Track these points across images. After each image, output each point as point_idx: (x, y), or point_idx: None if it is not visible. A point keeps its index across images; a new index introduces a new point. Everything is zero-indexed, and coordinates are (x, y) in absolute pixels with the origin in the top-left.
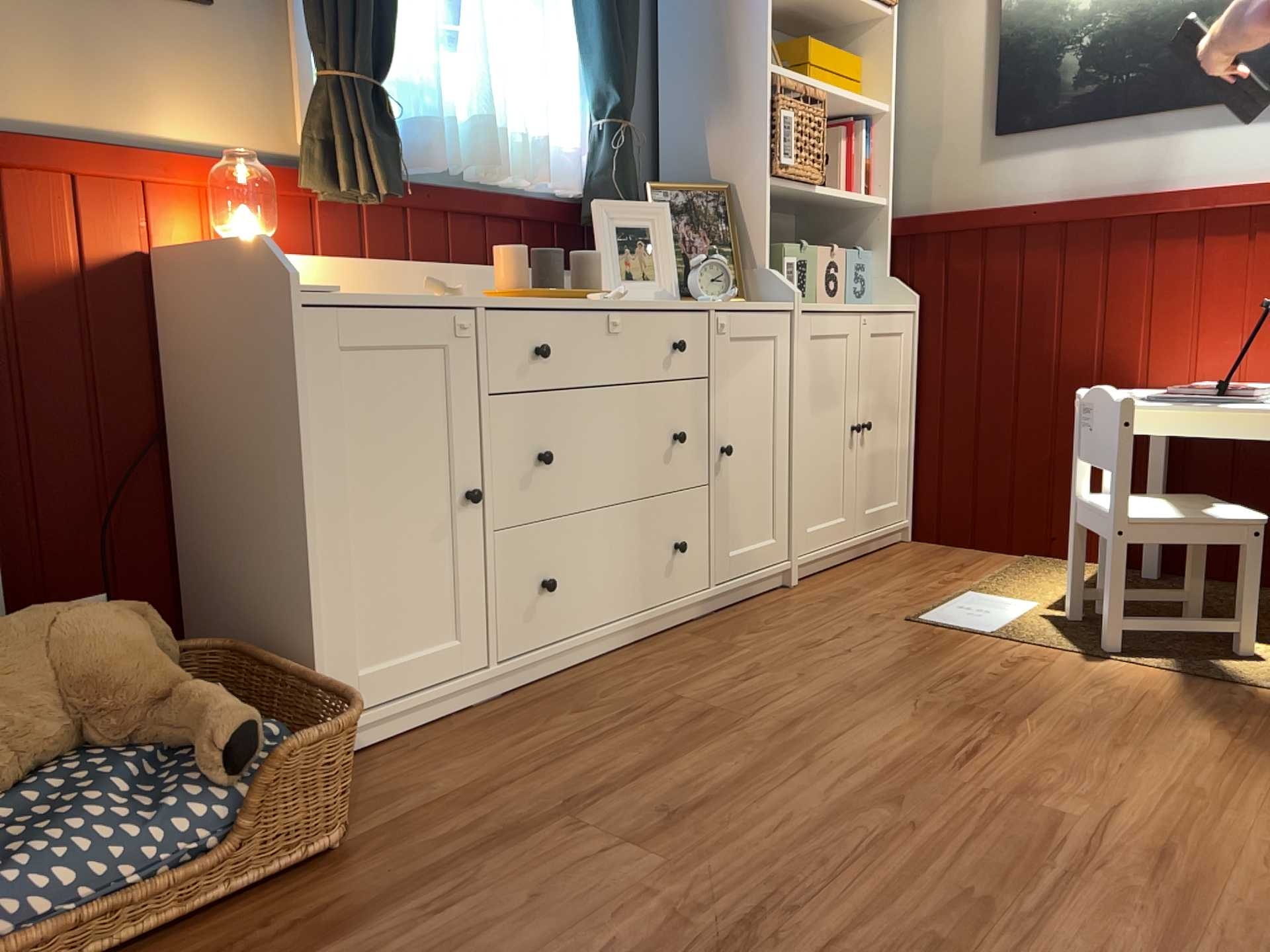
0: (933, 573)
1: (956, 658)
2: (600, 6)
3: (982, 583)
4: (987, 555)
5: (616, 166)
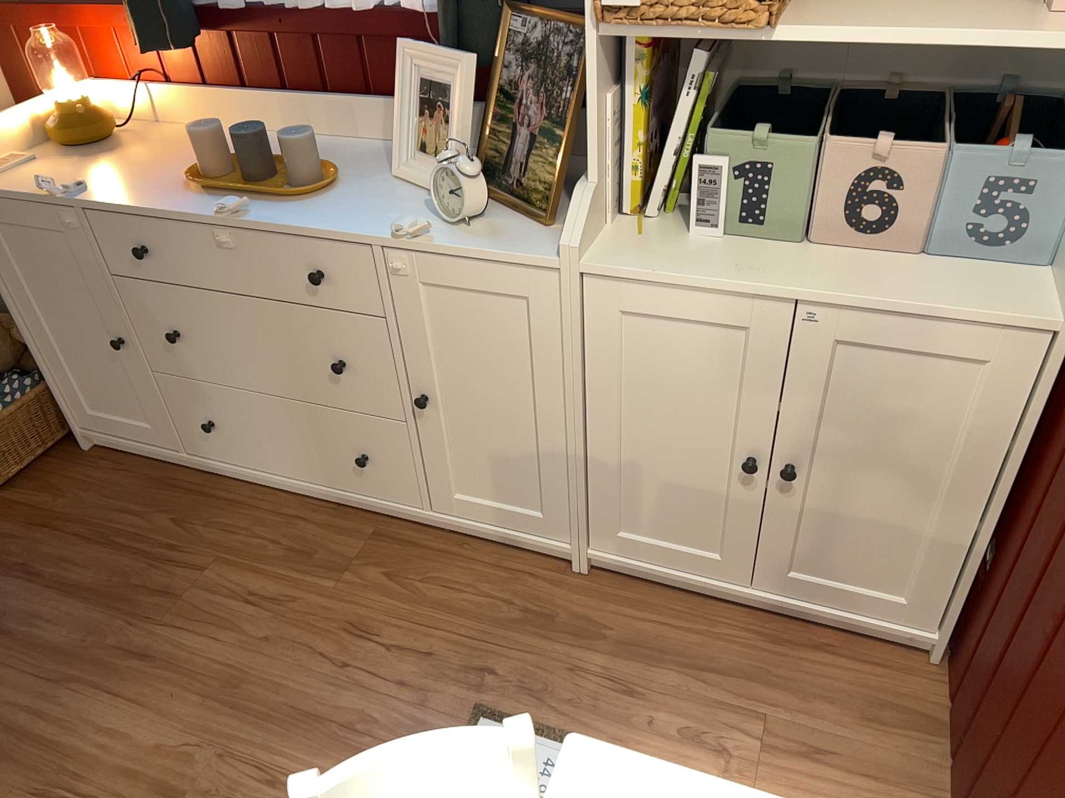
0: (742, 718)
1: None
2: None
3: None
4: (926, 791)
5: None
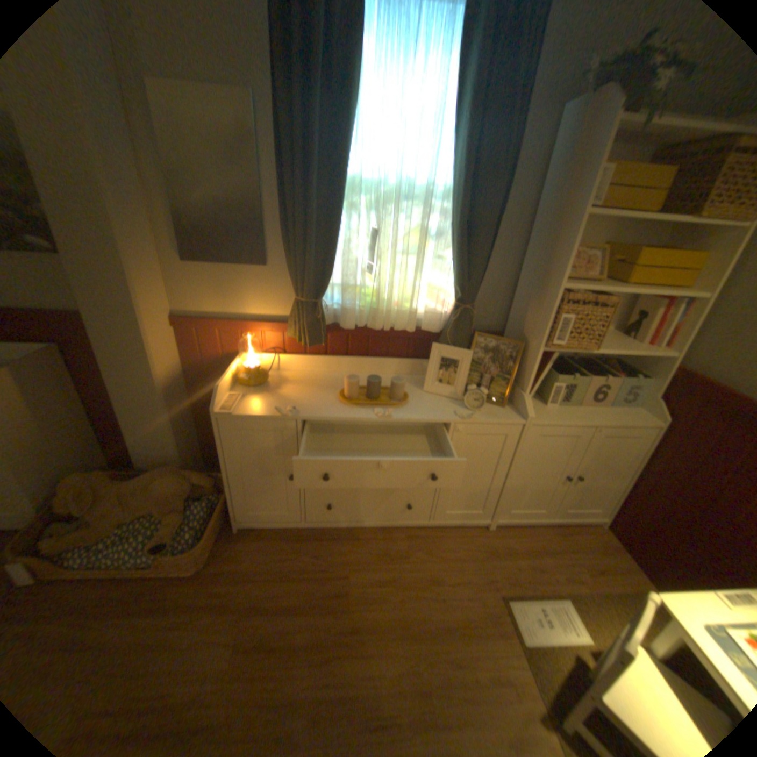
0: (577, 569)
1: (480, 652)
2: (457, 248)
3: (588, 601)
4: (636, 575)
5: (452, 327)
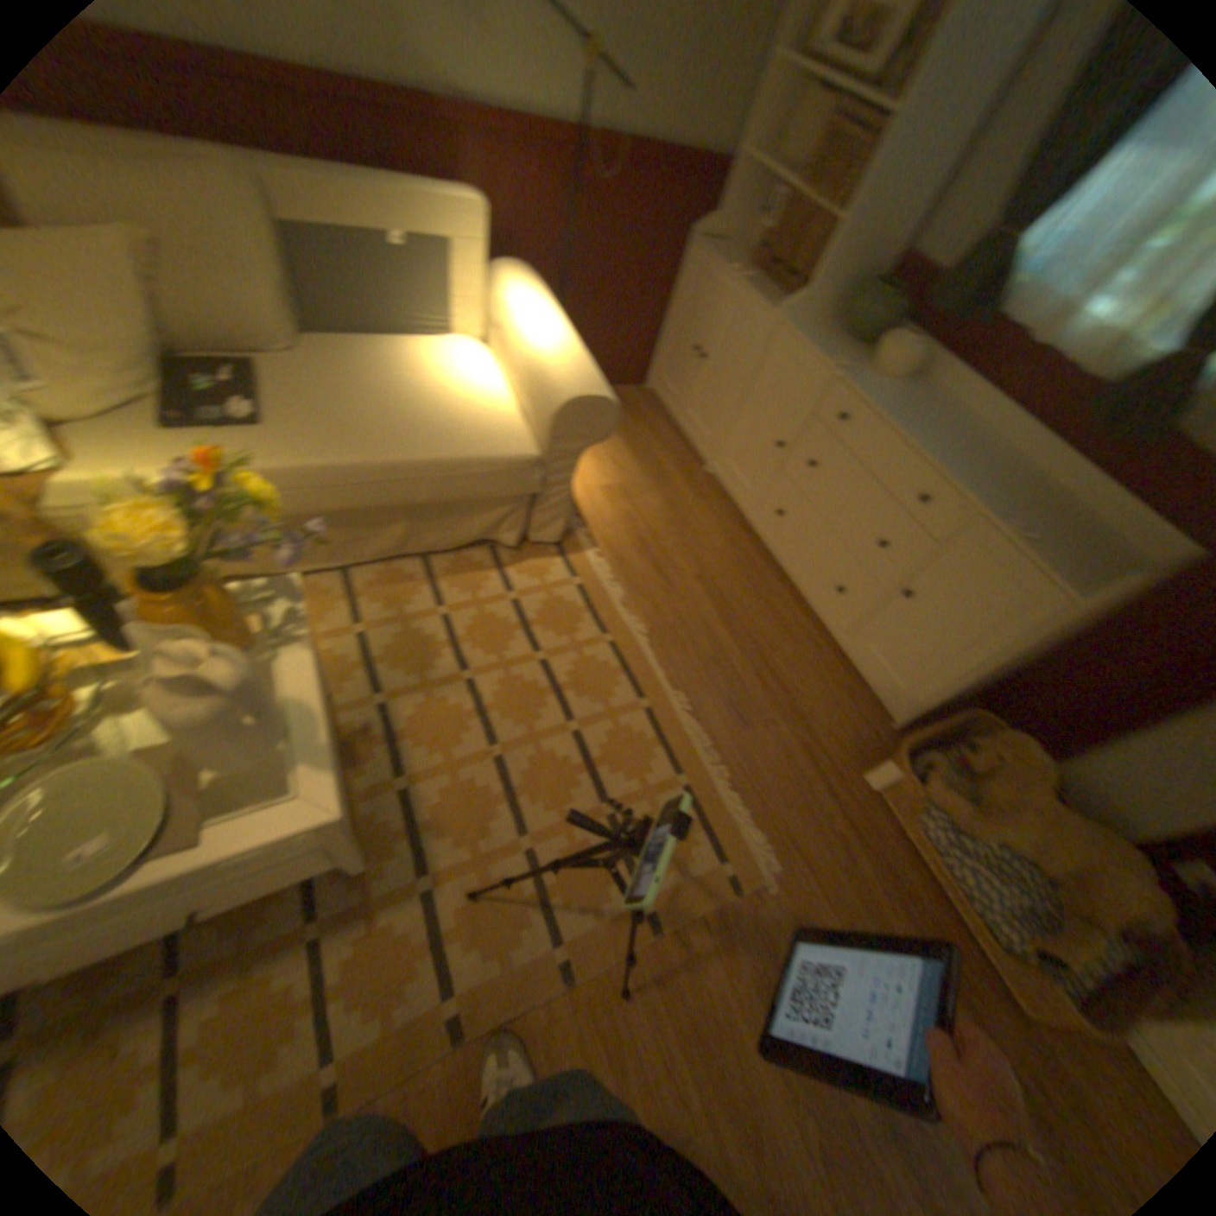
0: None
1: None
2: None
3: None
4: None
5: None
